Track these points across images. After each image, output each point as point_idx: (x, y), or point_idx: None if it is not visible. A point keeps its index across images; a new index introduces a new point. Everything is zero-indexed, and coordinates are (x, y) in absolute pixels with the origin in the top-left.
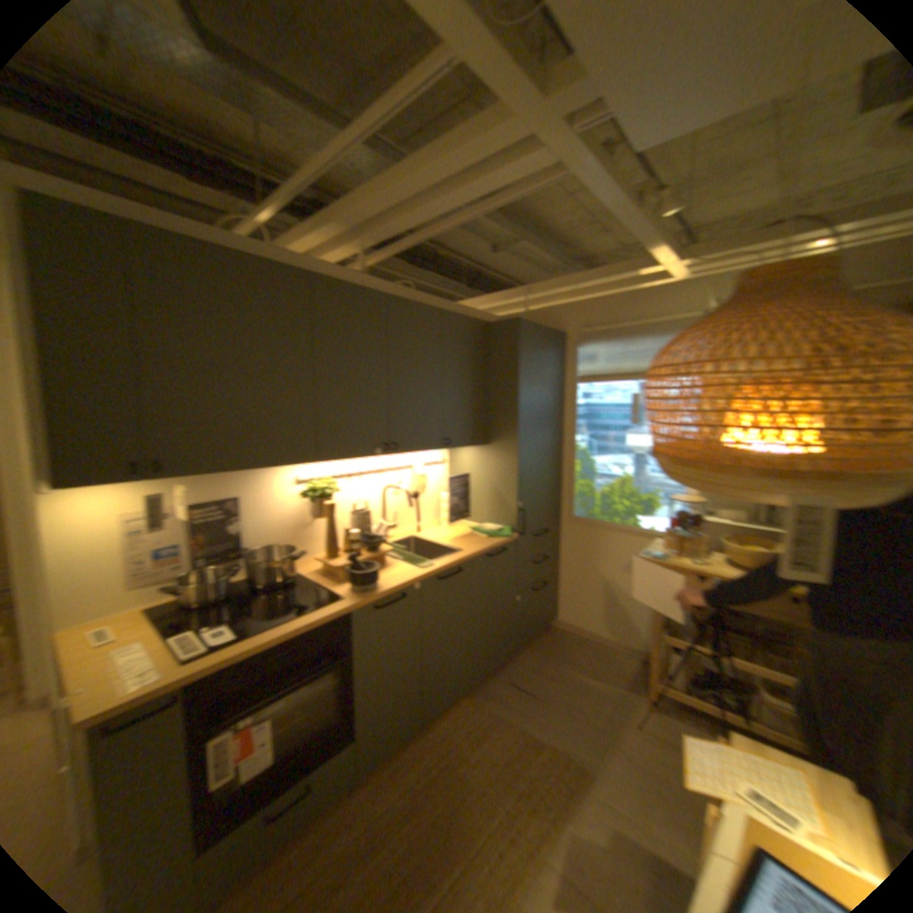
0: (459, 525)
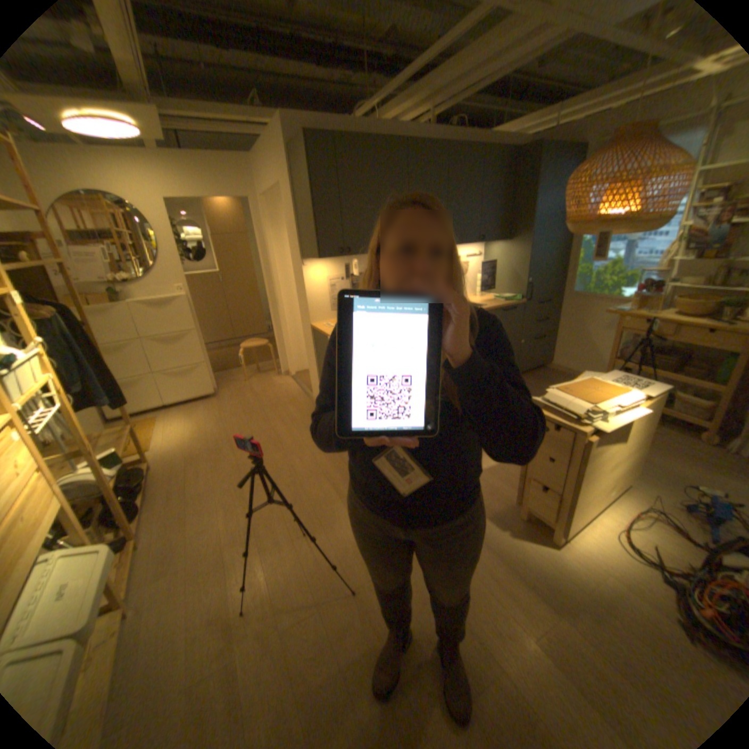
0: (488, 296)
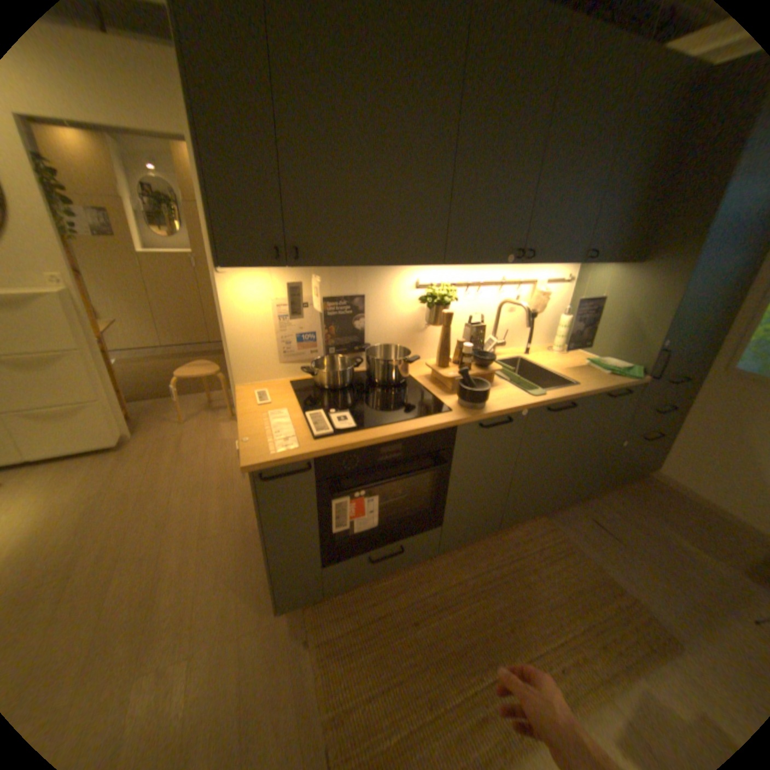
0: (575, 354)
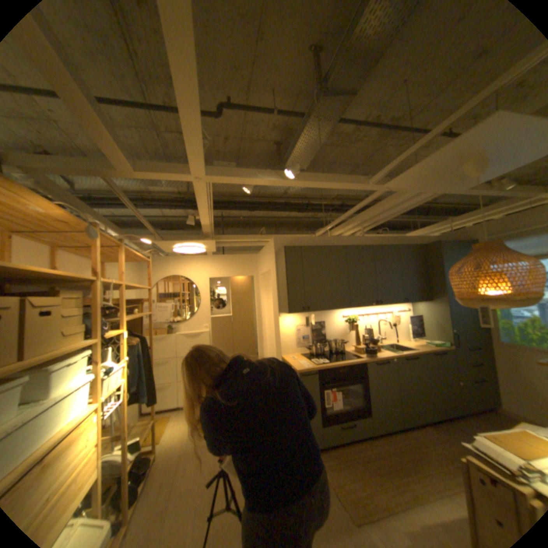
0: (422, 342)
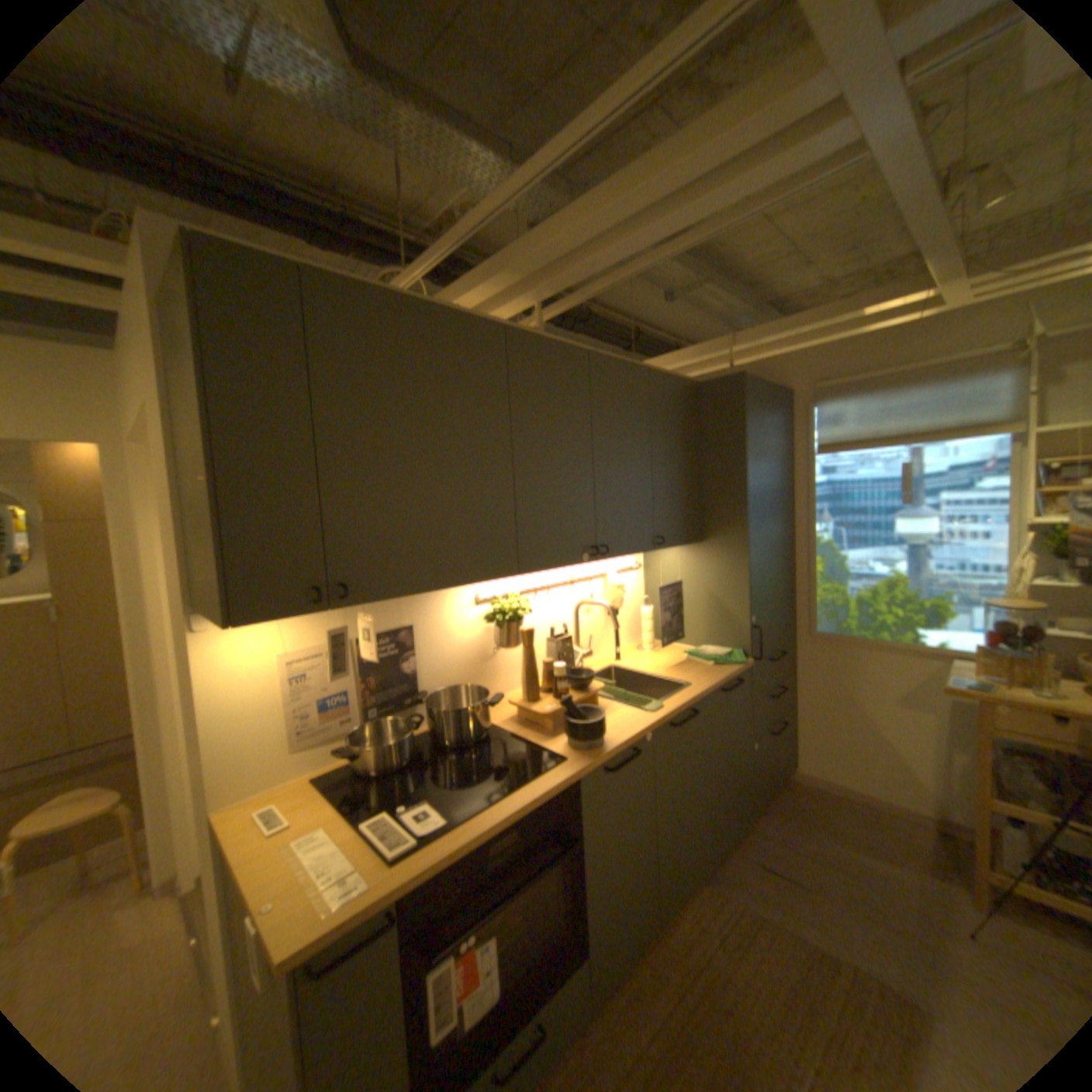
0: (668, 648)
